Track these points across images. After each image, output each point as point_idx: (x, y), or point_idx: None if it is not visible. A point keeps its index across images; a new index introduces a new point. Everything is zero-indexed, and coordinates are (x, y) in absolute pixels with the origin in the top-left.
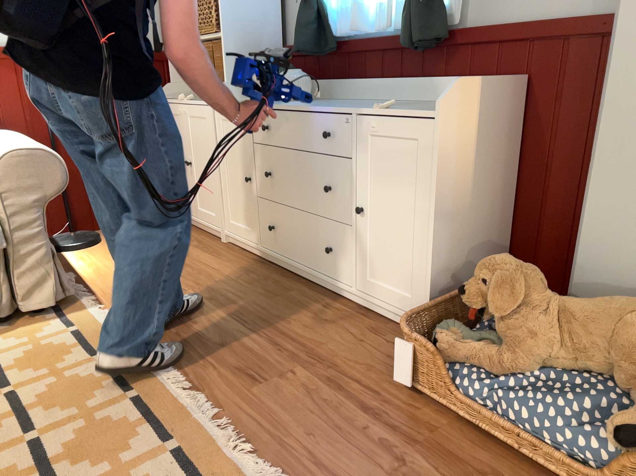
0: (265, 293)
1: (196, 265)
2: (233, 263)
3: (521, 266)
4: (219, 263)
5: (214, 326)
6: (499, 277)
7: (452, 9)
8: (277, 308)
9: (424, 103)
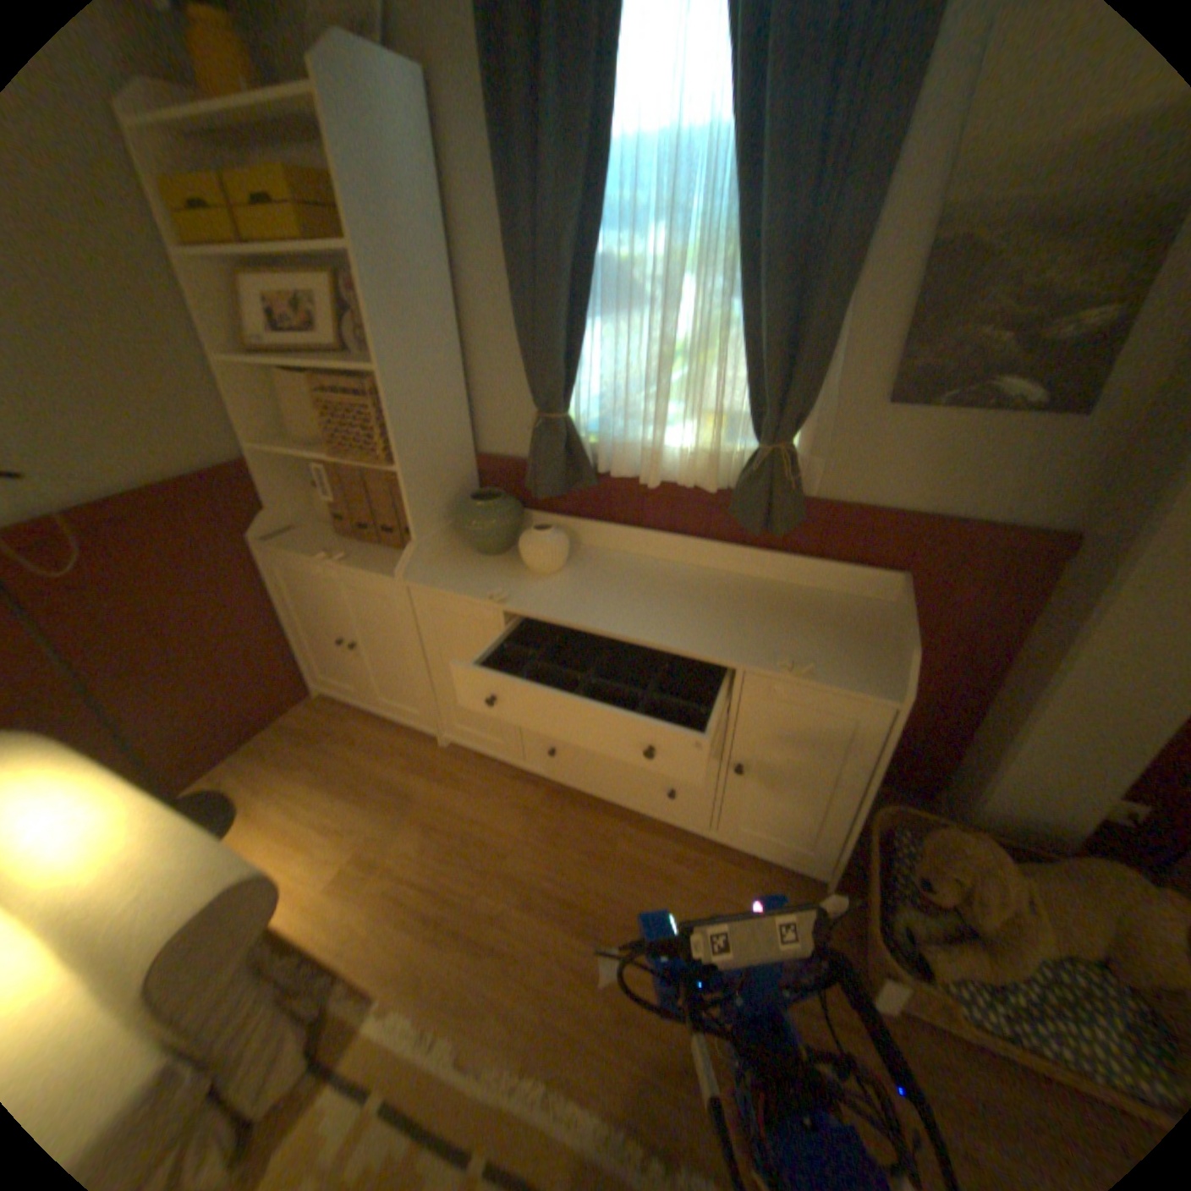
0: (588, 858)
1: (444, 820)
2: (493, 794)
3: (991, 854)
4: (473, 801)
5: (580, 976)
6: (978, 878)
7: (809, 473)
8: (628, 891)
9: (764, 587)
